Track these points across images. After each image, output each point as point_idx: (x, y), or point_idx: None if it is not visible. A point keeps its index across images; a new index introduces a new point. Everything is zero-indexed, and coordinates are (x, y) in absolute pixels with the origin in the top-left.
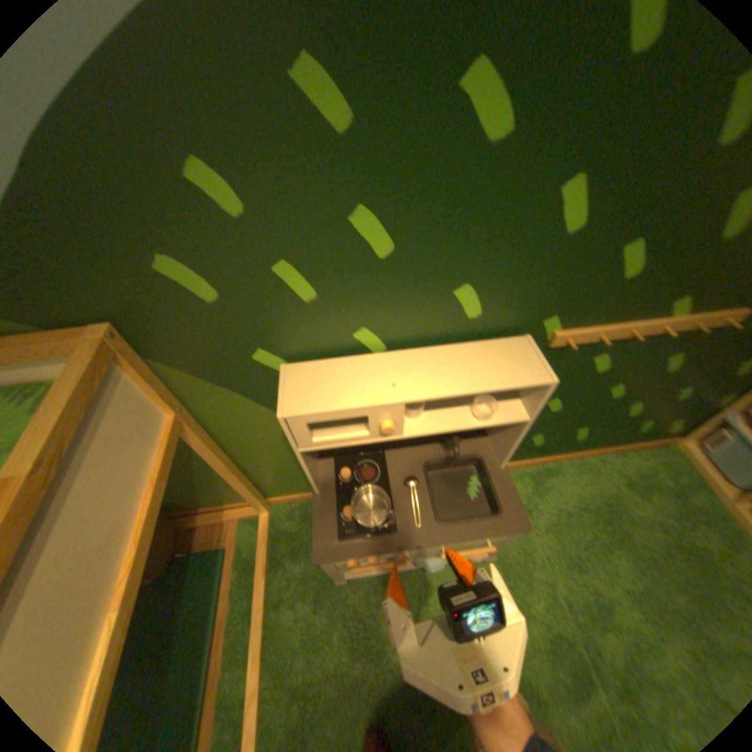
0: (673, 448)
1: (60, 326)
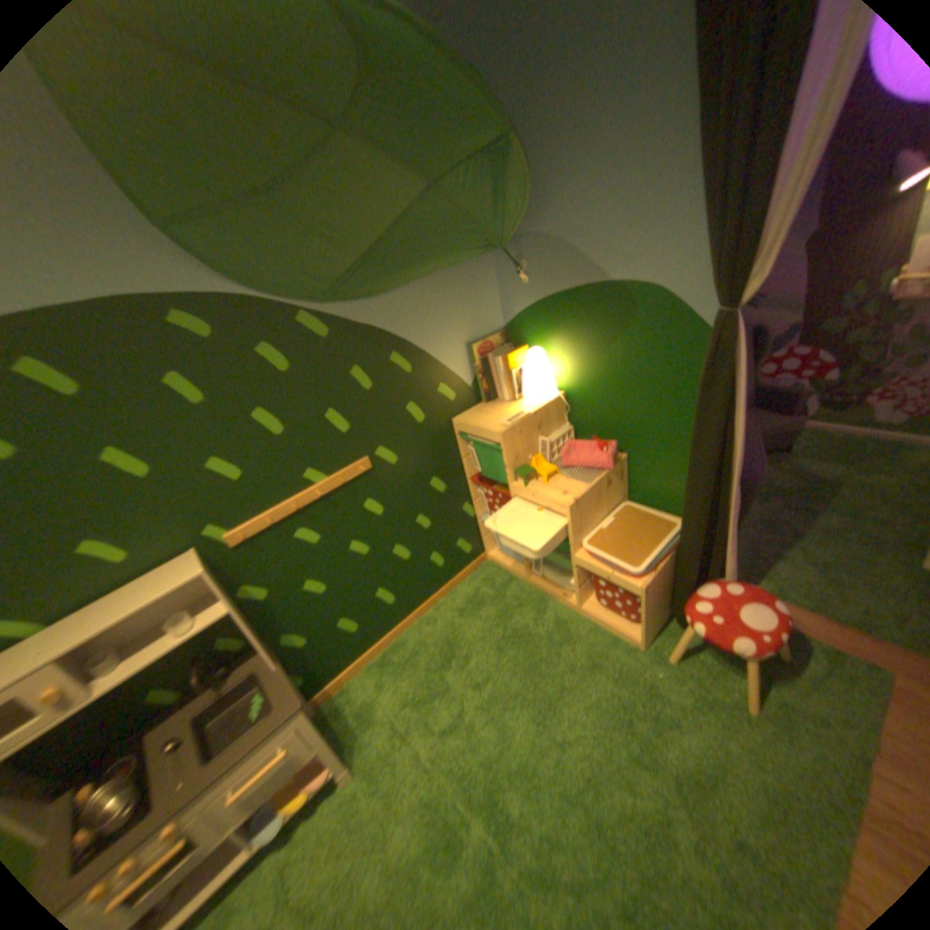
0: (485, 562)
1: None
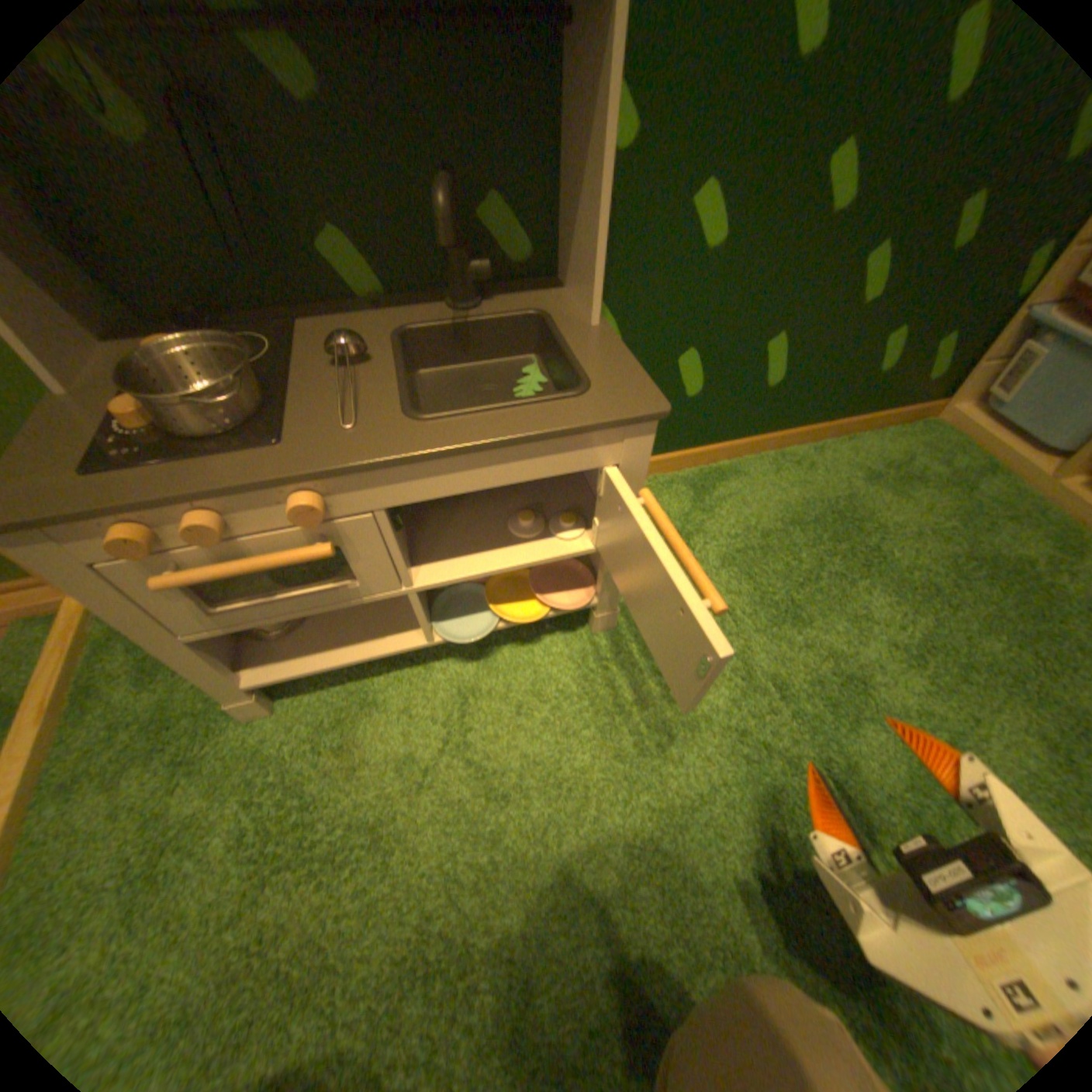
0: (936, 420)
1: None
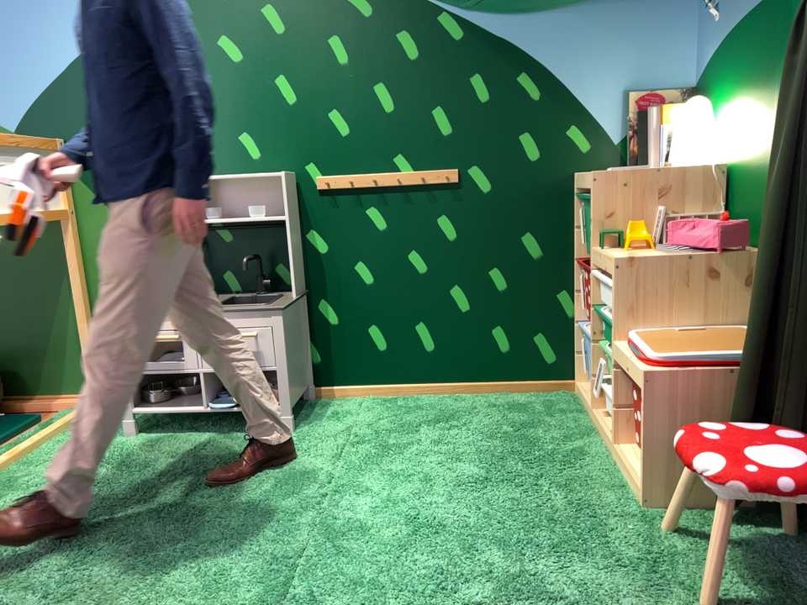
0: (567, 391)
1: (40, 139)
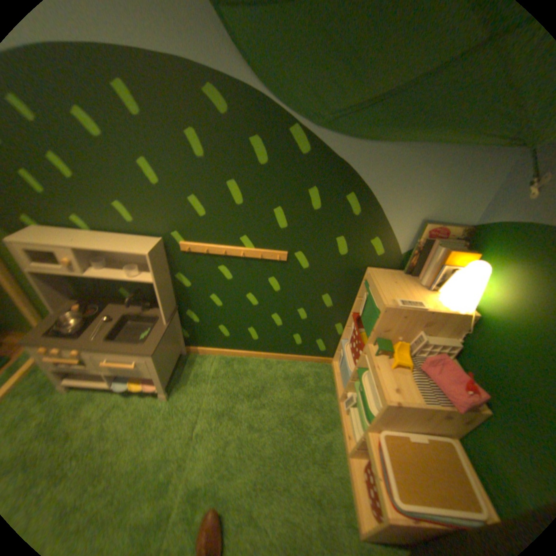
0: (327, 365)
1: None
